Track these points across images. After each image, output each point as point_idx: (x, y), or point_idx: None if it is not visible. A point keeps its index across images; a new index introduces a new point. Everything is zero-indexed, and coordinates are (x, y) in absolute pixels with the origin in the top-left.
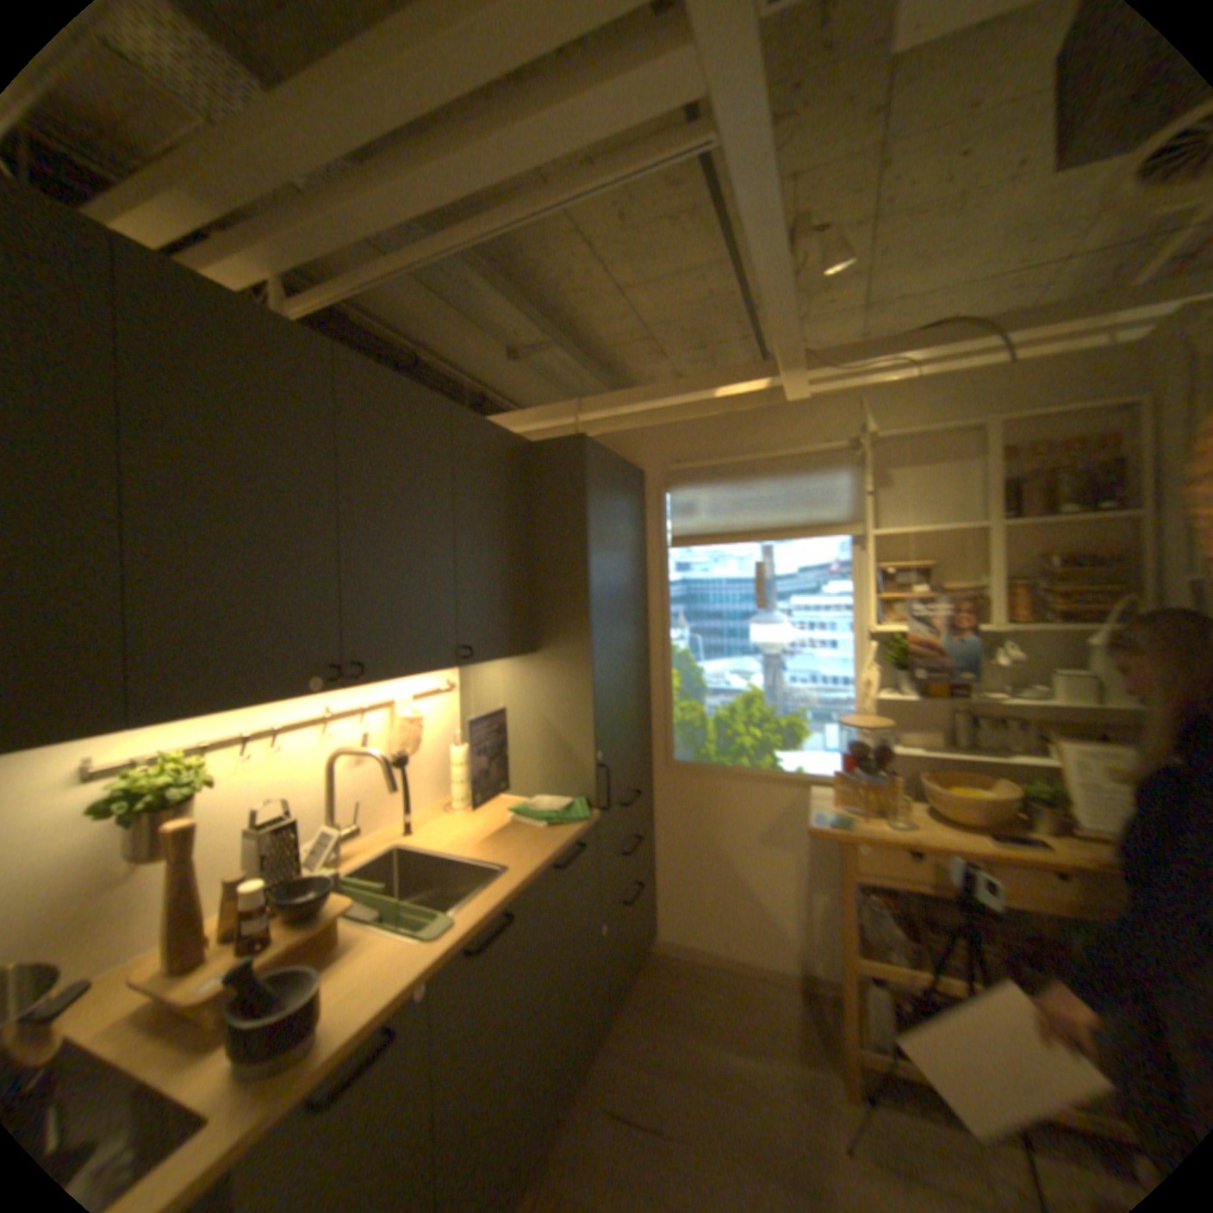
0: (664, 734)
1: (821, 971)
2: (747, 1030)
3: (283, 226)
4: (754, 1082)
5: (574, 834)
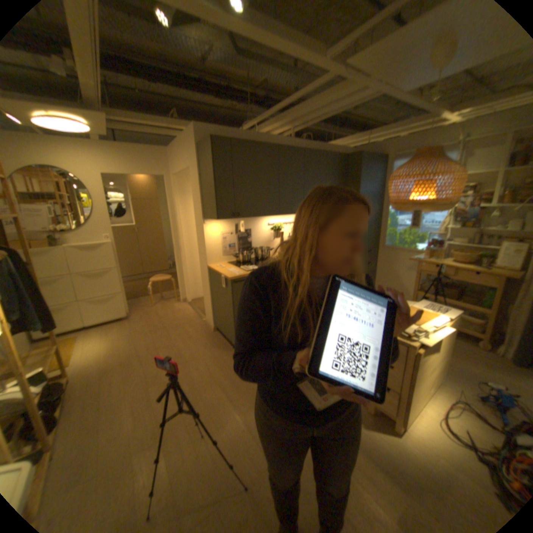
0: (383, 237)
1: None
2: None
3: (295, 120)
4: None
5: None
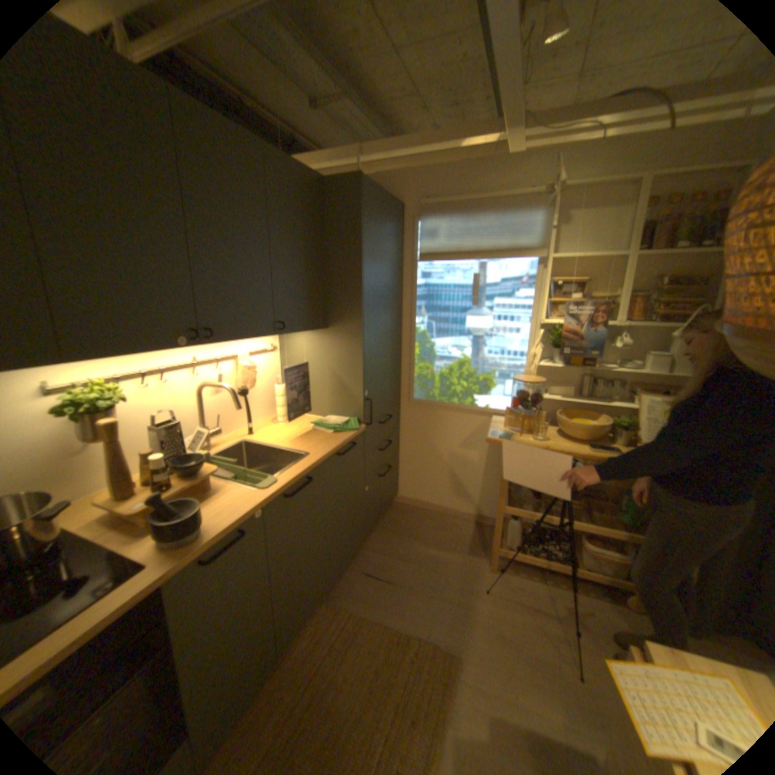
0: (407, 382)
1: (485, 512)
2: (442, 539)
3: None
4: (442, 562)
5: (348, 436)
